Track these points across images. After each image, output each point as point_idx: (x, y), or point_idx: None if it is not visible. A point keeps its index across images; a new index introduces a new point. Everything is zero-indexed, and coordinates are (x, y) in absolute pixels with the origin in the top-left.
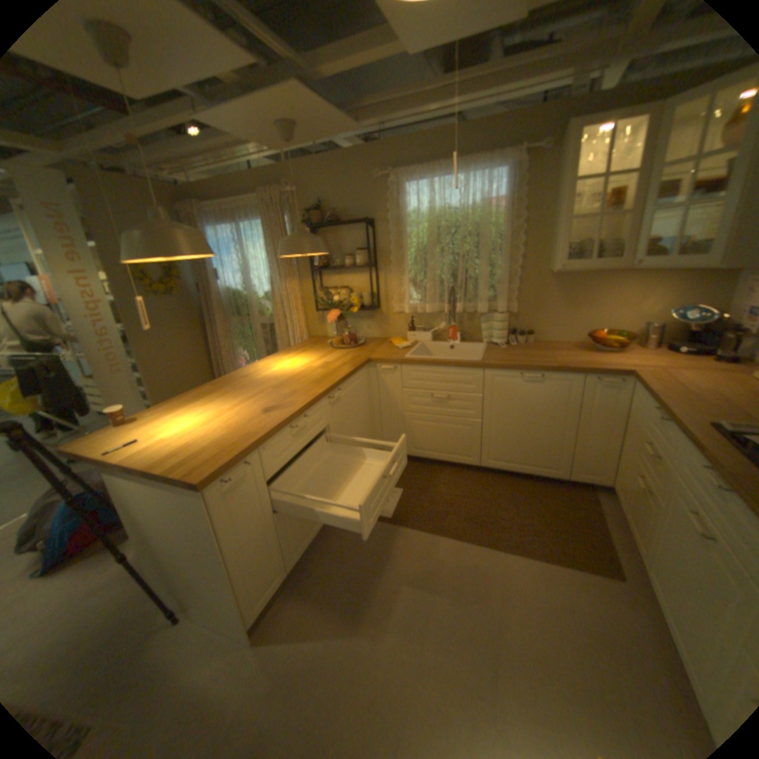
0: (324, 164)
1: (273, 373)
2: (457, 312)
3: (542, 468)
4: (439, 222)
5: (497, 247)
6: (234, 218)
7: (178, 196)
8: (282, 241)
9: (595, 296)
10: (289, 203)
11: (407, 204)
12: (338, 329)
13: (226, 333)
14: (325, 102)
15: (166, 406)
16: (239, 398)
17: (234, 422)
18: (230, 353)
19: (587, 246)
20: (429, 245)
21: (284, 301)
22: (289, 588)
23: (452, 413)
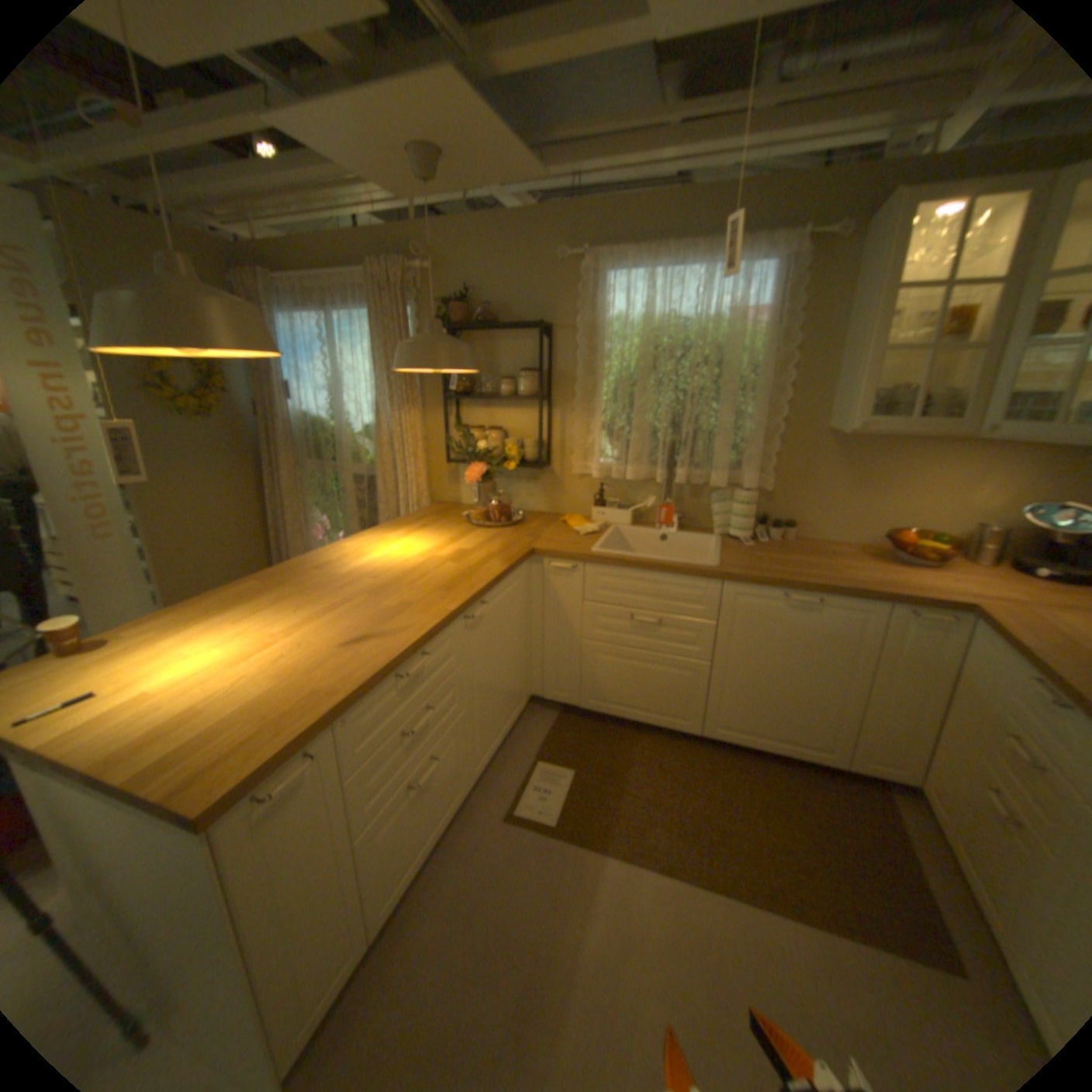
0: (479, 229)
1: (370, 563)
2: (677, 482)
3: (806, 748)
4: (660, 337)
5: (751, 384)
6: (325, 302)
7: (235, 261)
8: (404, 344)
9: (900, 475)
10: (417, 287)
11: (610, 304)
12: (482, 494)
13: (297, 486)
14: (497, 118)
15: (171, 617)
16: (307, 611)
17: (292, 664)
18: (301, 517)
19: (905, 395)
20: (641, 372)
21: (395, 441)
22: (371, 970)
23: (664, 648)
